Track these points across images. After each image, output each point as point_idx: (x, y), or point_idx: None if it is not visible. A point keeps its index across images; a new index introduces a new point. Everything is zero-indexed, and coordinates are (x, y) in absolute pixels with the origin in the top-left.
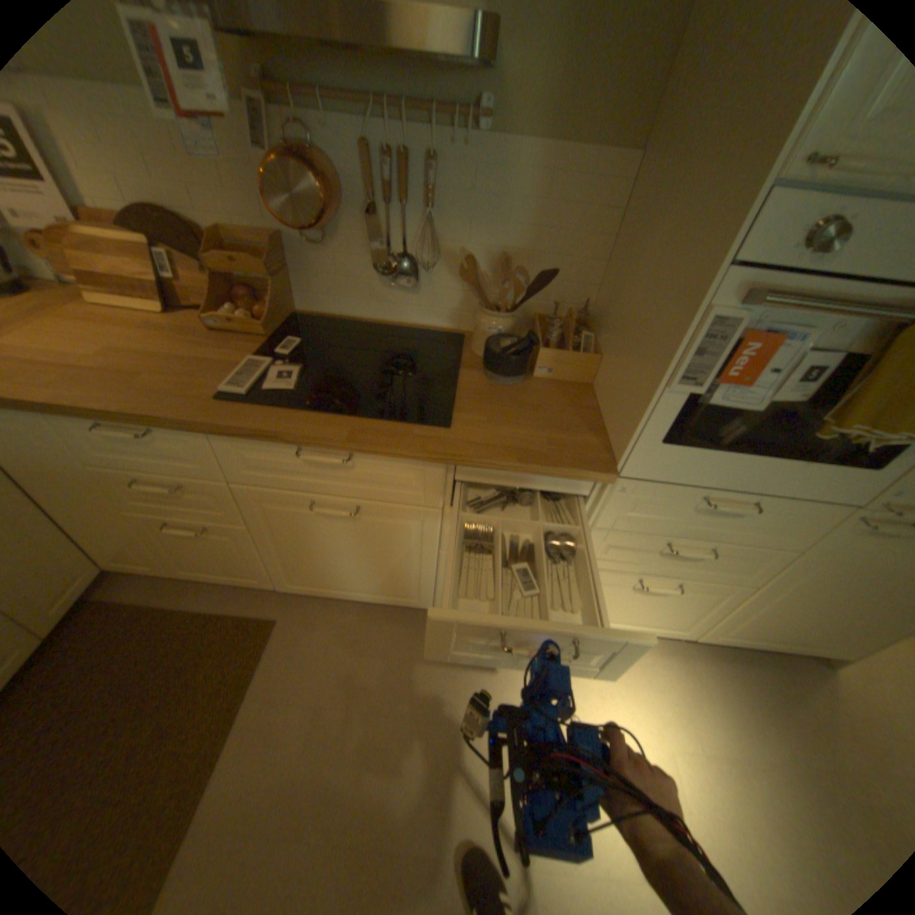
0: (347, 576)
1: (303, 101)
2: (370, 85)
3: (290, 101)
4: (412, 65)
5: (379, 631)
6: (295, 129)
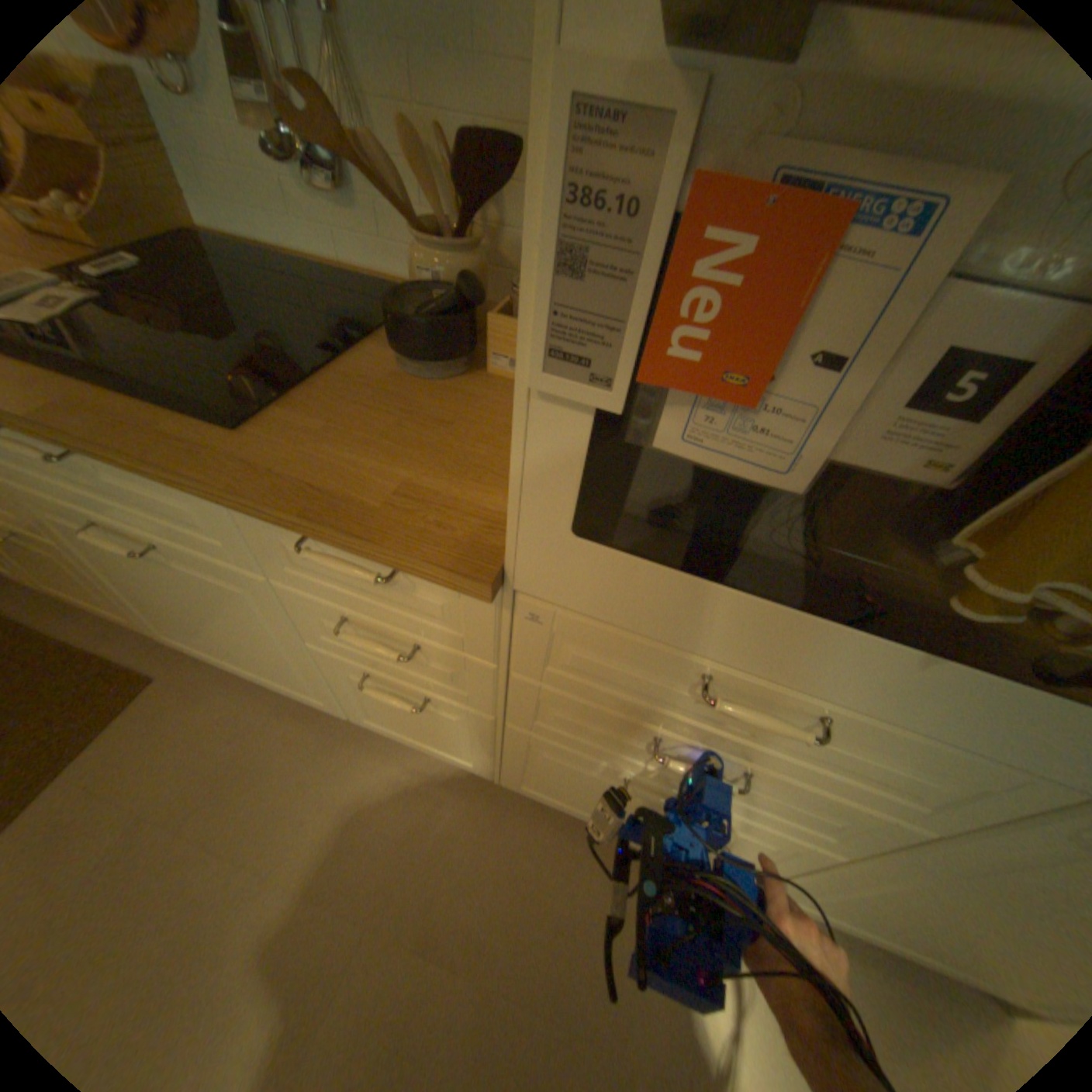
0: (216, 645)
1: None
2: None
3: None
4: None
5: (278, 730)
6: None
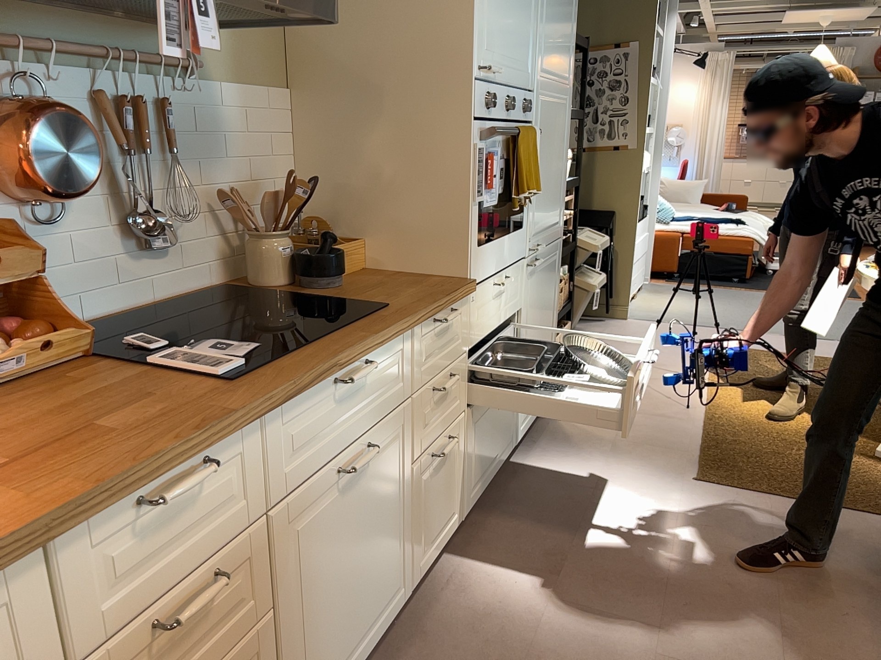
0: (356, 606)
1: (28, 58)
2: (100, 45)
3: (14, 59)
4: (136, 30)
5: None
6: (26, 88)
